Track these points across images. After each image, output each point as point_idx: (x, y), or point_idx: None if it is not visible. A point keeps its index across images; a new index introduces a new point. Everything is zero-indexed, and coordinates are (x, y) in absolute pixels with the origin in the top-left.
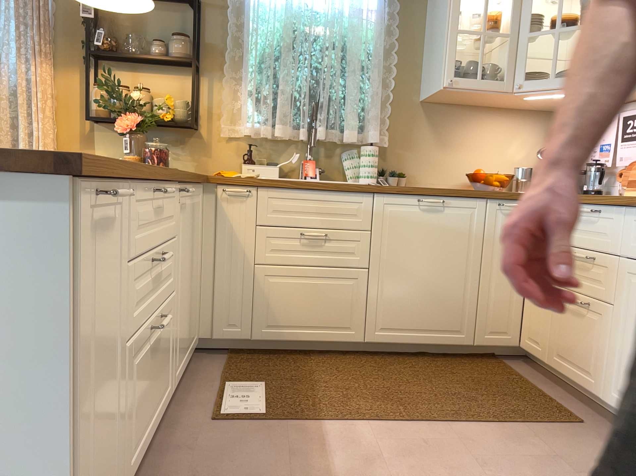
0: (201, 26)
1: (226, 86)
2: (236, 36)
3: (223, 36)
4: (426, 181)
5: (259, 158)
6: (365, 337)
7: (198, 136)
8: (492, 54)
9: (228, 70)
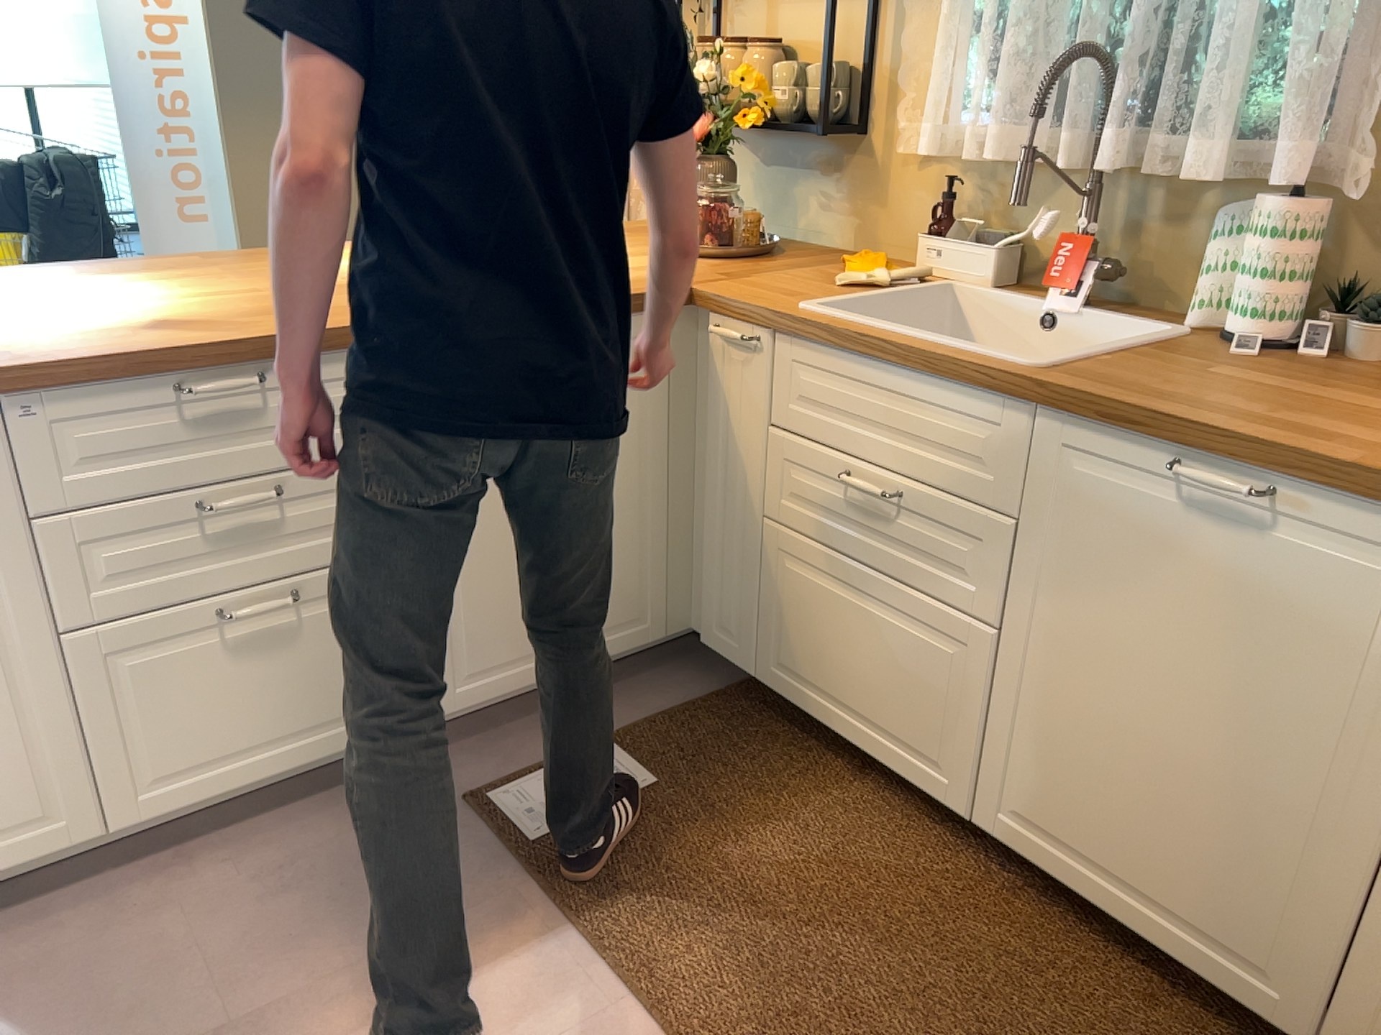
0: None
1: (910, 15)
2: None
3: None
4: None
5: (962, 222)
6: (976, 807)
7: (862, 152)
8: None
9: None
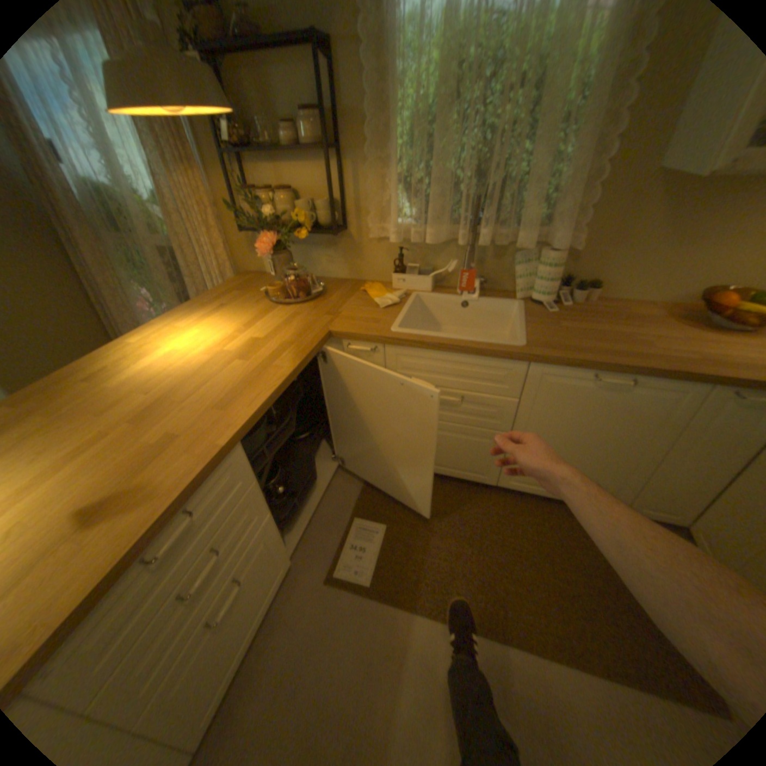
0: (332, 80)
1: (368, 174)
2: (376, 90)
3: (361, 91)
4: (630, 291)
5: (410, 265)
6: (498, 481)
7: (347, 236)
8: None
9: (370, 148)
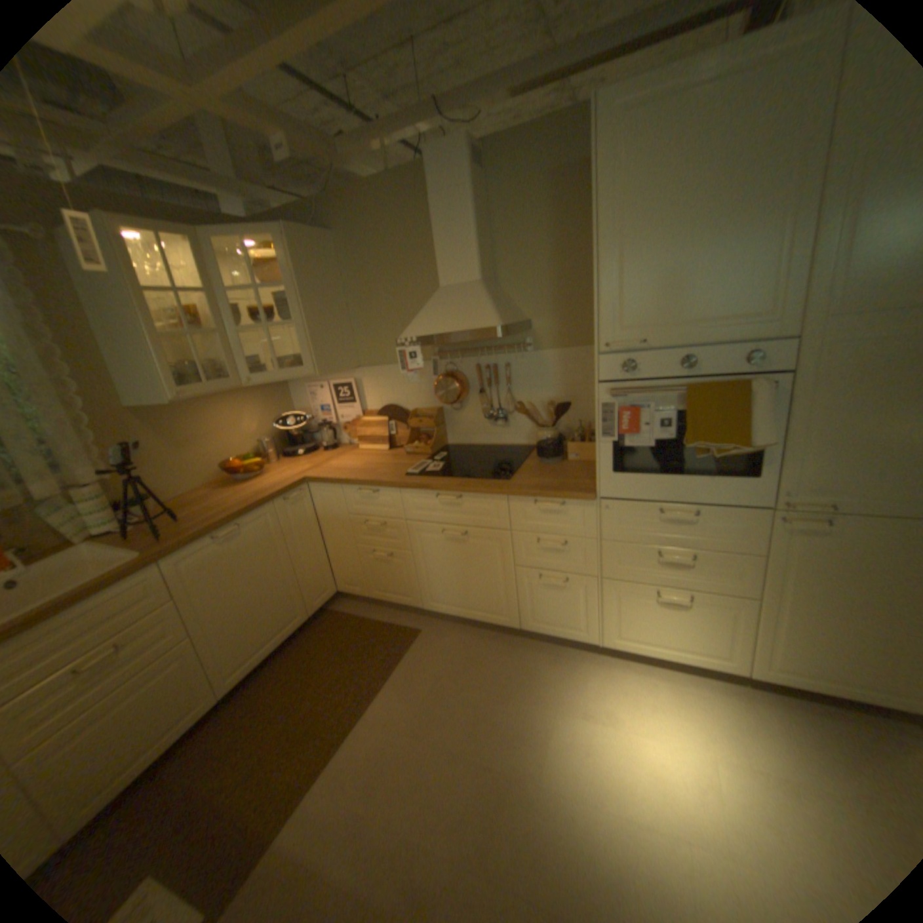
0: None
1: None
2: None
3: None
4: (173, 491)
5: None
6: (216, 697)
7: None
8: (190, 340)
9: None
